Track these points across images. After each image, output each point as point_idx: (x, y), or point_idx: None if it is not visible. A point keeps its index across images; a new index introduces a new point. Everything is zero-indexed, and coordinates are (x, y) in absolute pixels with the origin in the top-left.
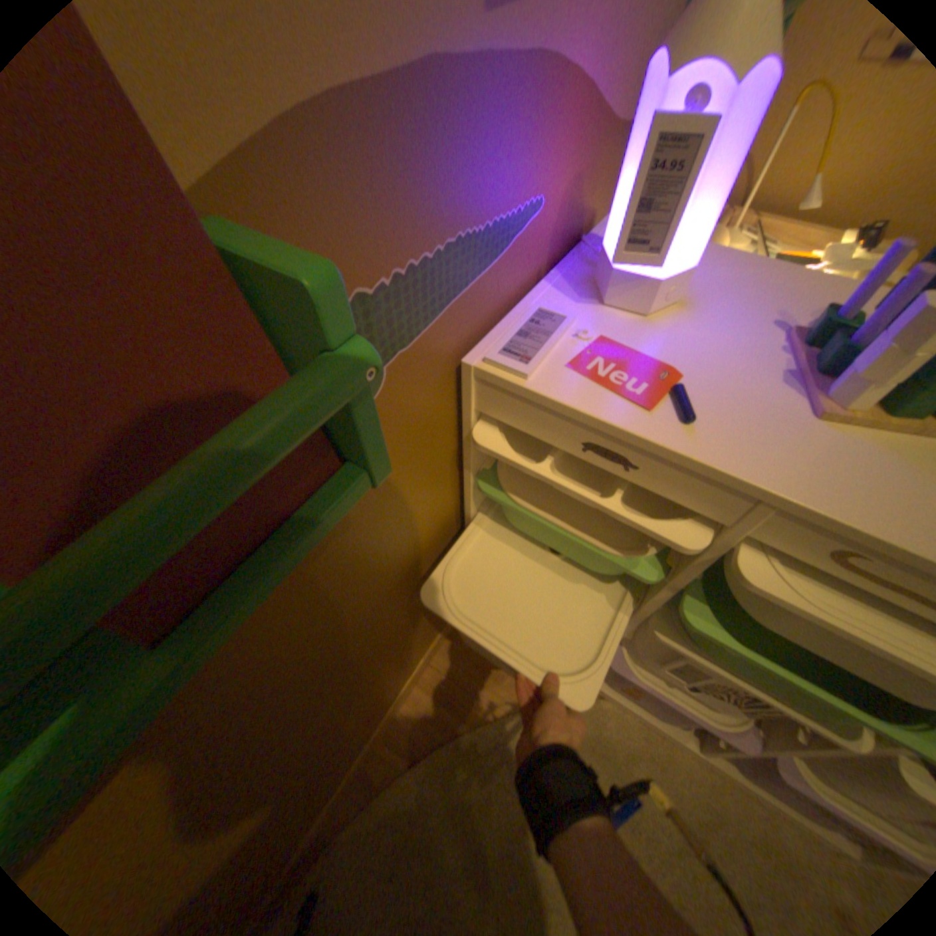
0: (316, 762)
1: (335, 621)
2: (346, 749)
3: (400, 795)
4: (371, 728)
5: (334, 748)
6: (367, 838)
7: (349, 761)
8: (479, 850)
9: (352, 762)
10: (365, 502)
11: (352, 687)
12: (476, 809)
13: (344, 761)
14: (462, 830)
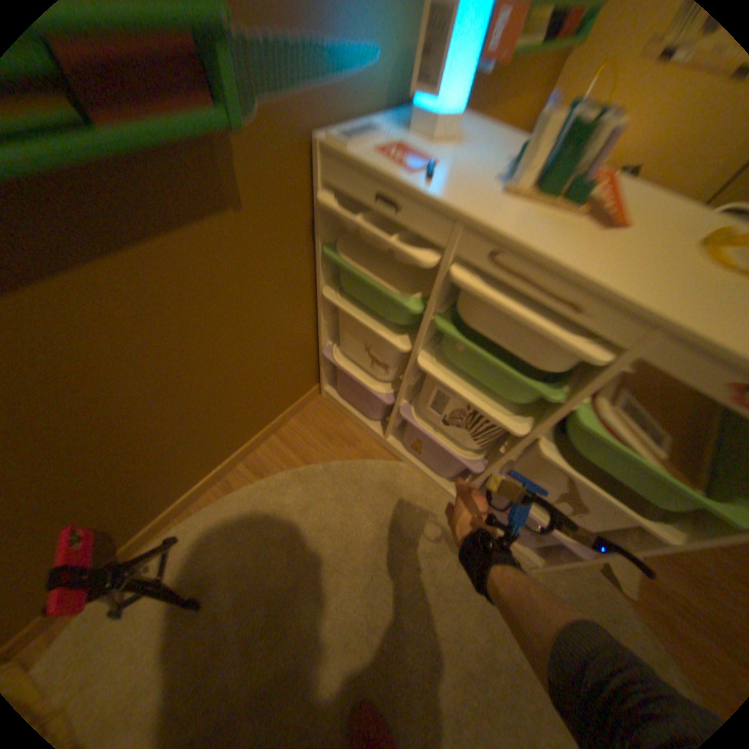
0: (191, 427)
1: (213, 295)
2: (215, 443)
3: (249, 494)
4: (236, 445)
5: (205, 429)
6: (220, 514)
7: (216, 460)
8: (295, 532)
9: (219, 465)
10: (240, 207)
11: (223, 378)
12: (299, 509)
13: (212, 455)
14: (286, 519)
